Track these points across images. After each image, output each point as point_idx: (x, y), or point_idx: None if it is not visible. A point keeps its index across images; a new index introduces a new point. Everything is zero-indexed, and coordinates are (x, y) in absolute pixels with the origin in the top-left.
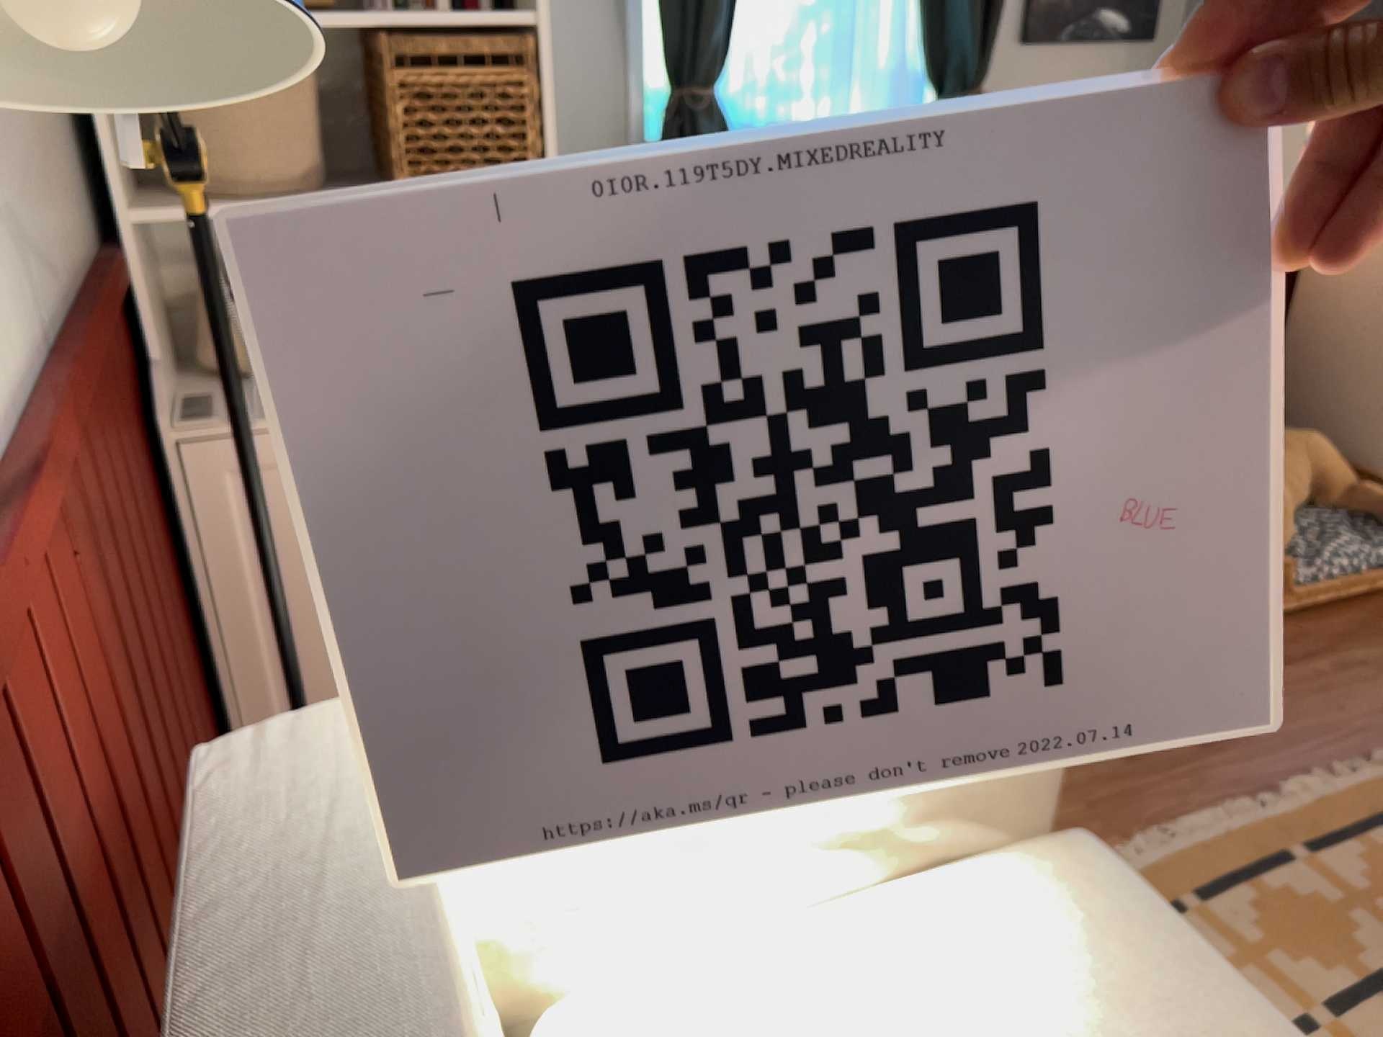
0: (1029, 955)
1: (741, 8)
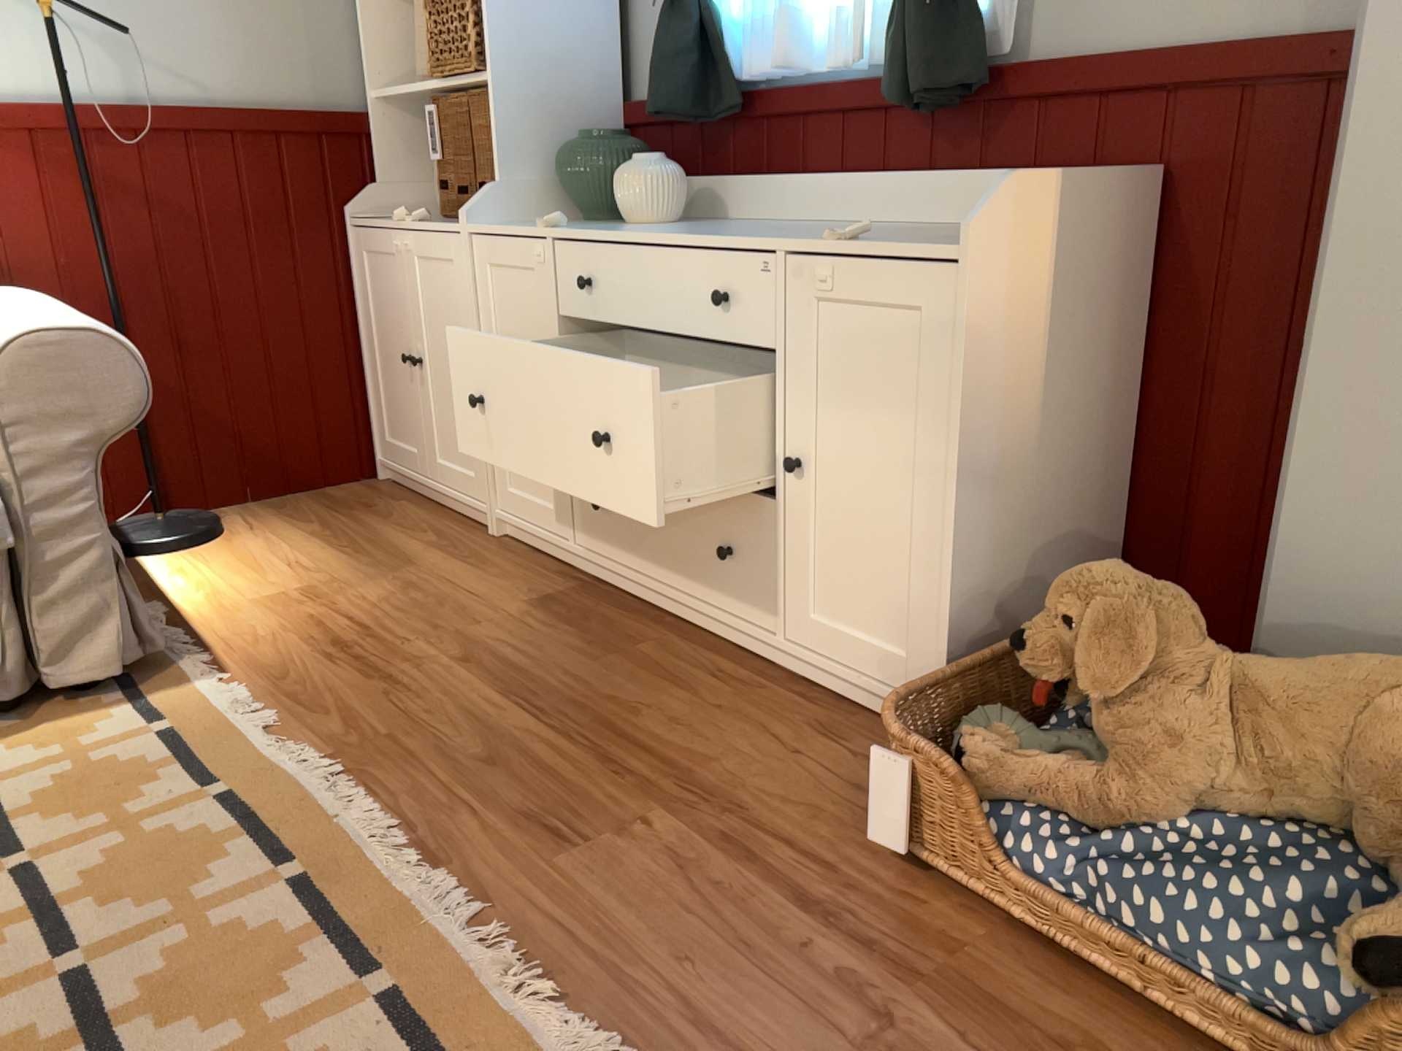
0: None
1: None
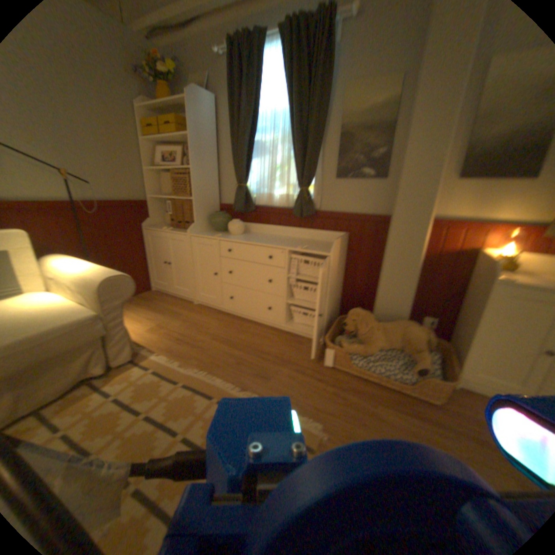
0: (50, 313)
1: (250, 167)
